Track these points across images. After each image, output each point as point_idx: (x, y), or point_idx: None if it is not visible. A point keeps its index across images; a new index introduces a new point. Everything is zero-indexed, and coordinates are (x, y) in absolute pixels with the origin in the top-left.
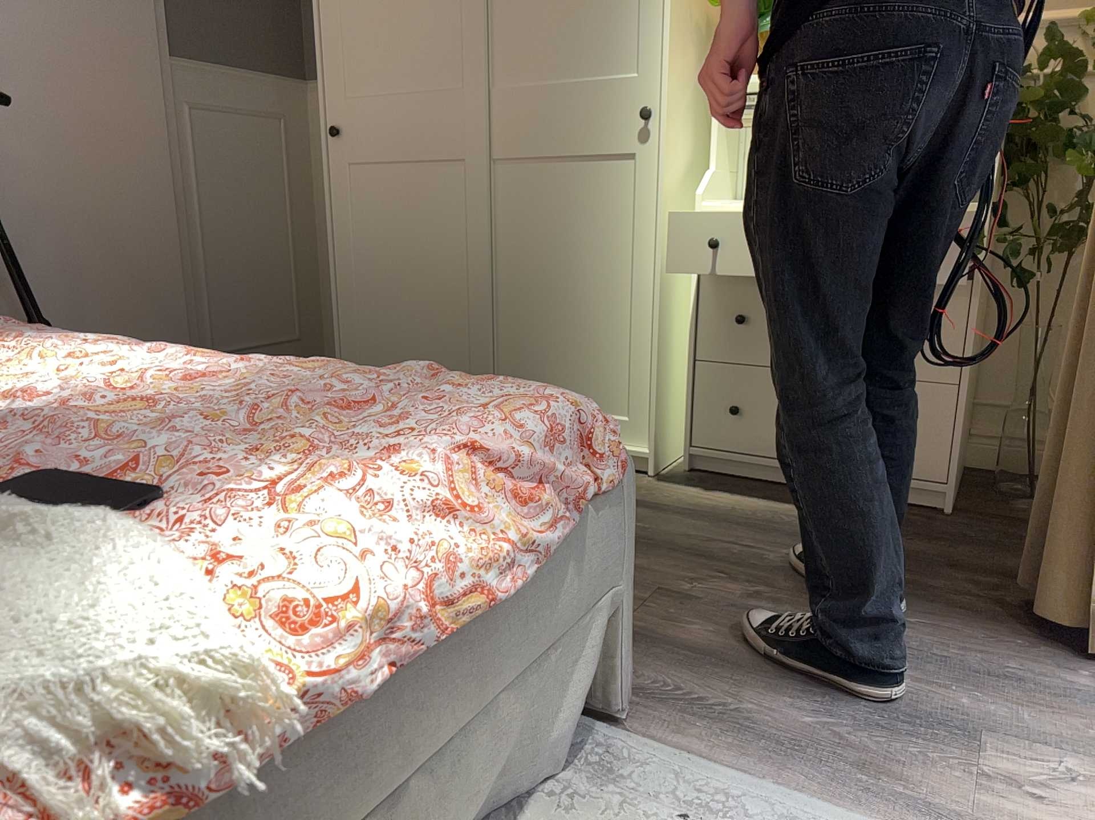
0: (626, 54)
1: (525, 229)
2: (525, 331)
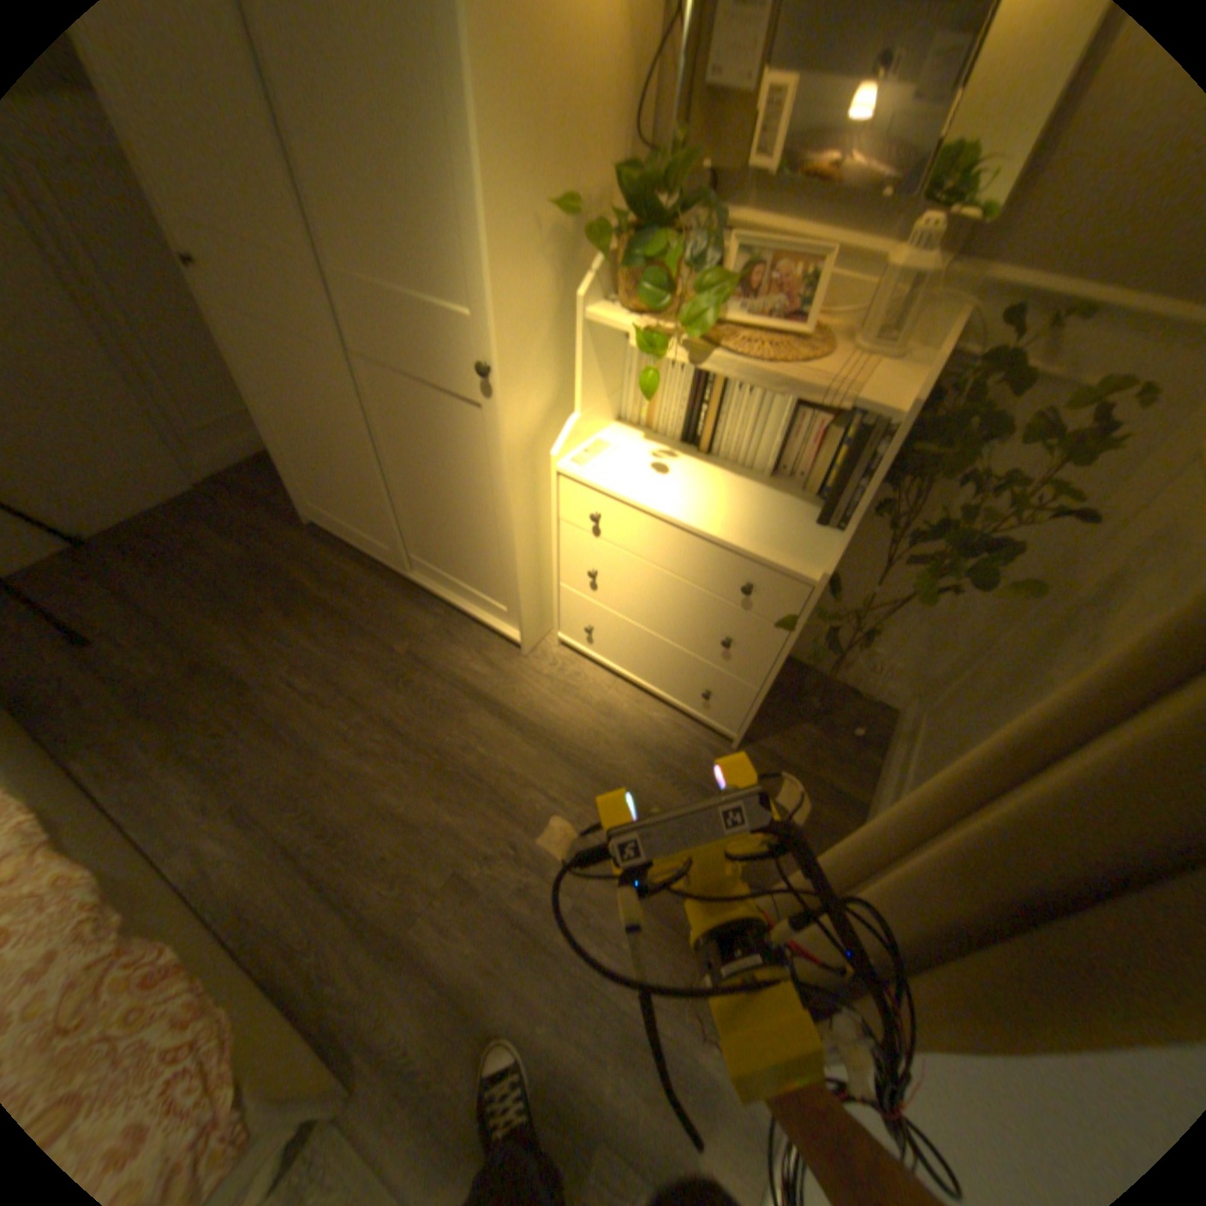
0: (456, 279)
1: (398, 432)
2: (419, 516)
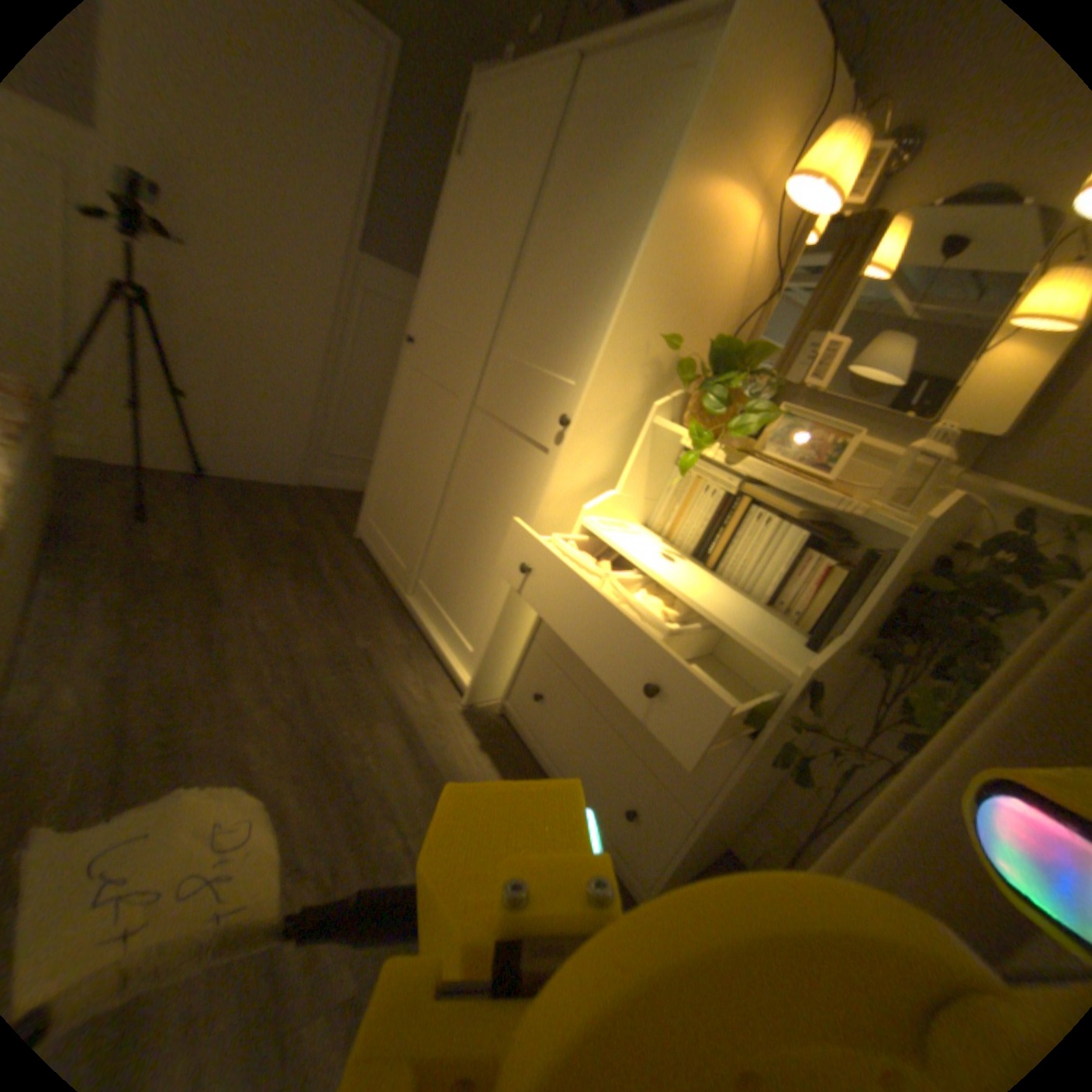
0: (577, 360)
1: (474, 468)
2: (450, 542)
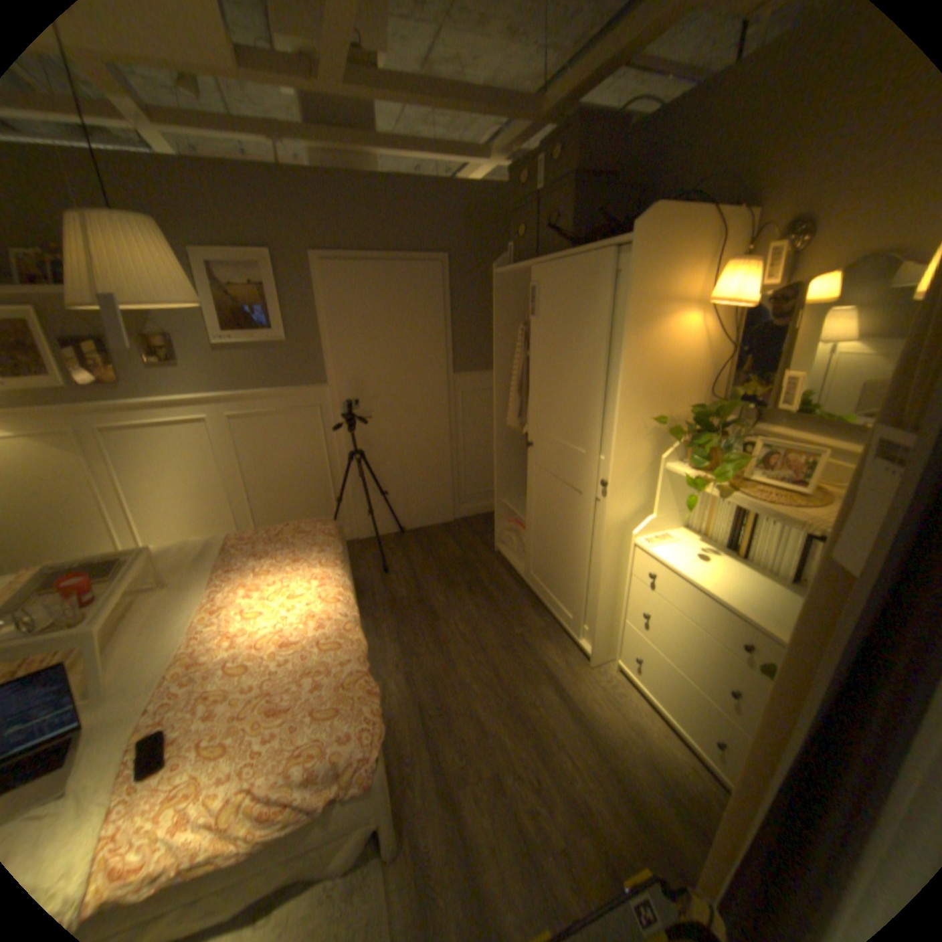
0: (602, 443)
1: (557, 508)
2: (554, 556)
